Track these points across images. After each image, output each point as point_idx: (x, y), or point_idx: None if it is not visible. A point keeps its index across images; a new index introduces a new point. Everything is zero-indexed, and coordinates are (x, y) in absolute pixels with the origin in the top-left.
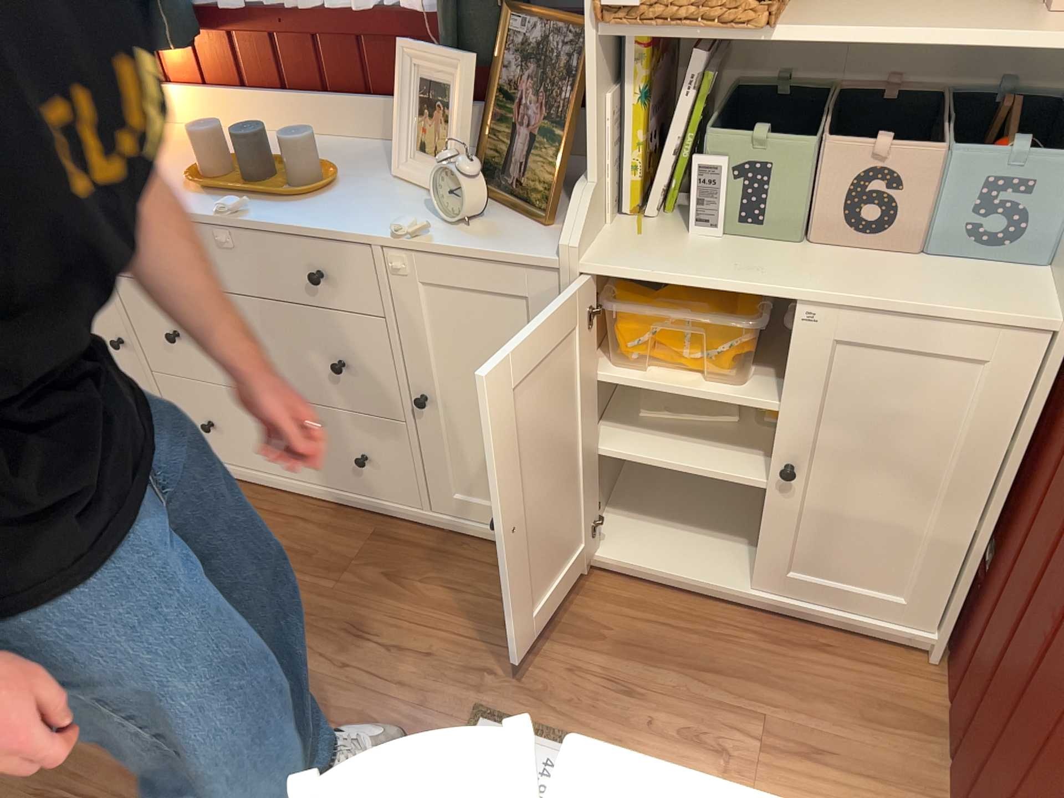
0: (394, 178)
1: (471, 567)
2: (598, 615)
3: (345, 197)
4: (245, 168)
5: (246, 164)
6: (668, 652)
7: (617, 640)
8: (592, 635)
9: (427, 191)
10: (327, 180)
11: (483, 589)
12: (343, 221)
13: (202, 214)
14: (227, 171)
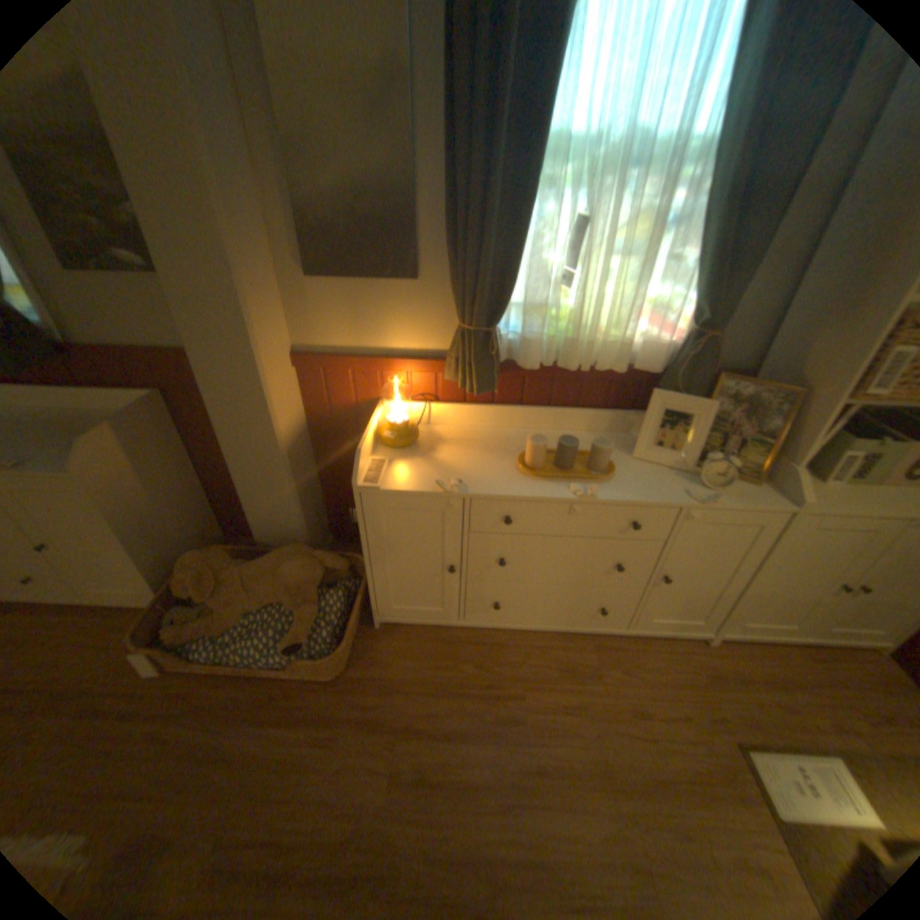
0: (633, 460)
1: (659, 657)
2: (740, 670)
3: (628, 477)
4: (561, 463)
5: (558, 460)
6: (786, 684)
7: (760, 684)
8: (747, 683)
9: (665, 468)
10: (611, 466)
11: (677, 670)
12: (655, 495)
13: (561, 496)
14: (545, 464)
